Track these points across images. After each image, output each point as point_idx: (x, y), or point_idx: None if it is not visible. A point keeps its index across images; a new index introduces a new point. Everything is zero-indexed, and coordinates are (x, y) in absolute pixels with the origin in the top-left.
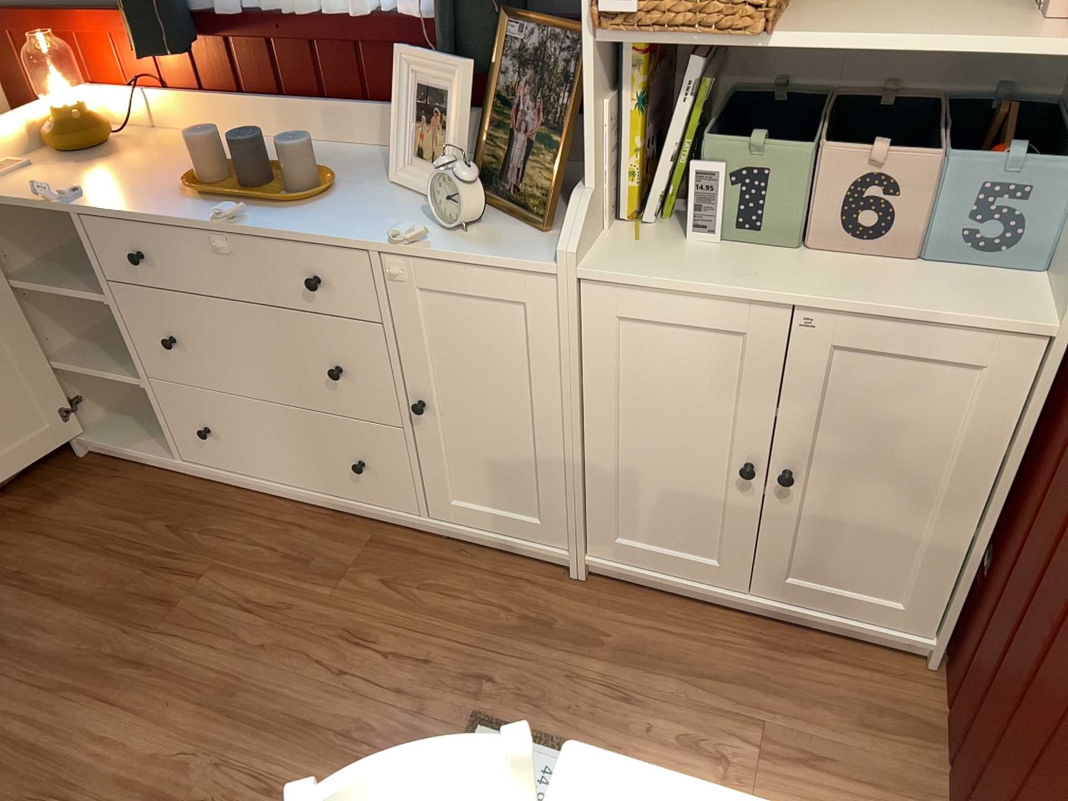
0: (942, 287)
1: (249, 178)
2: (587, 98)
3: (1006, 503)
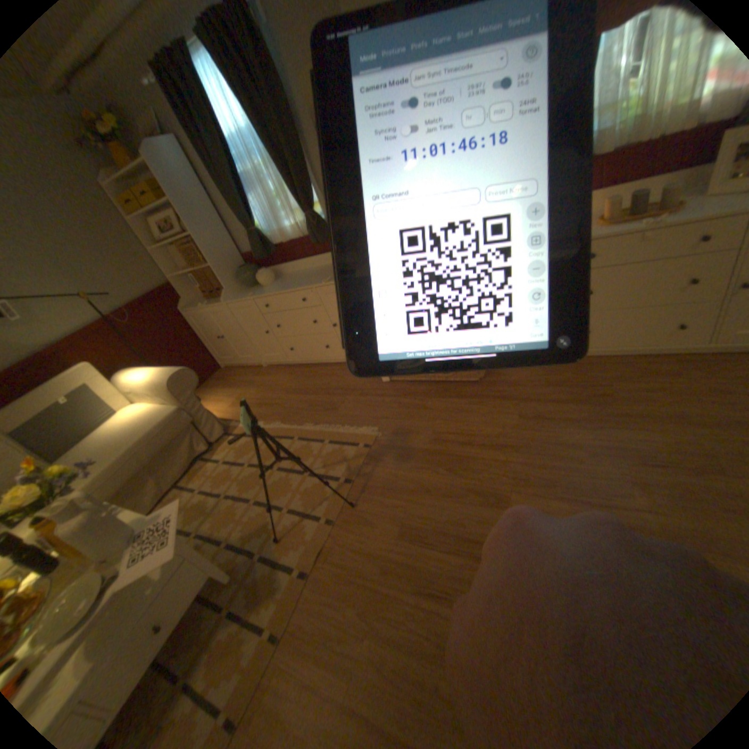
0: None
1: (635, 208)
2: None
3: None
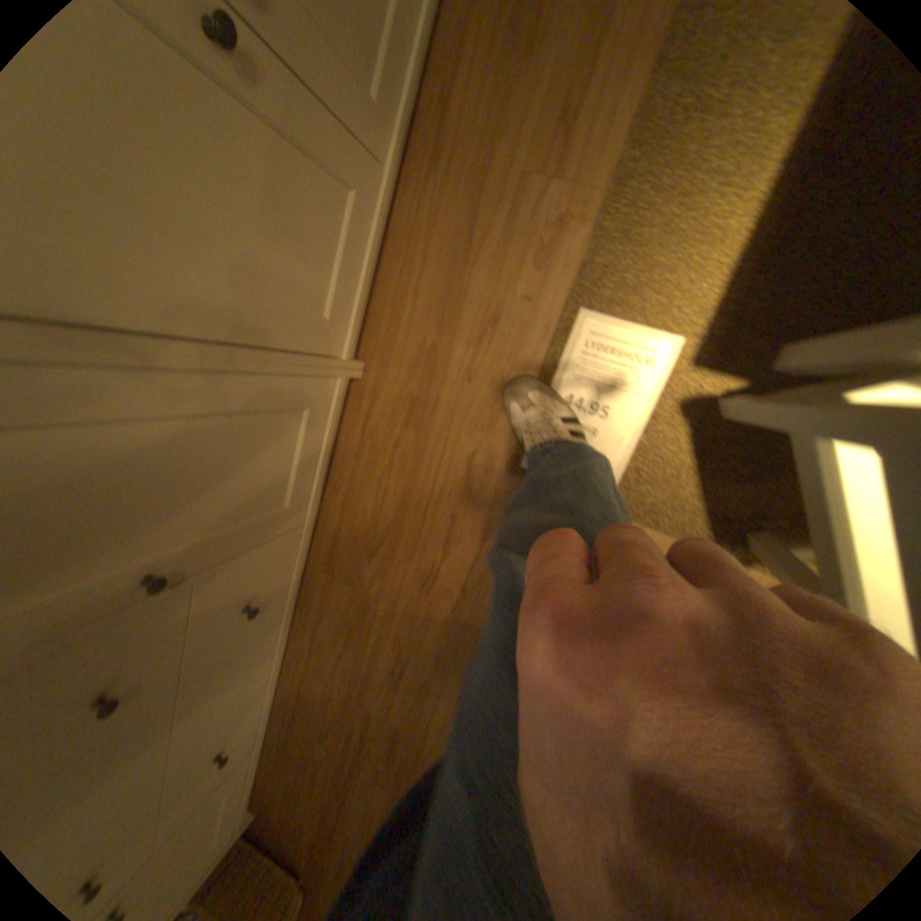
0: None
1: None
2: None
3: None
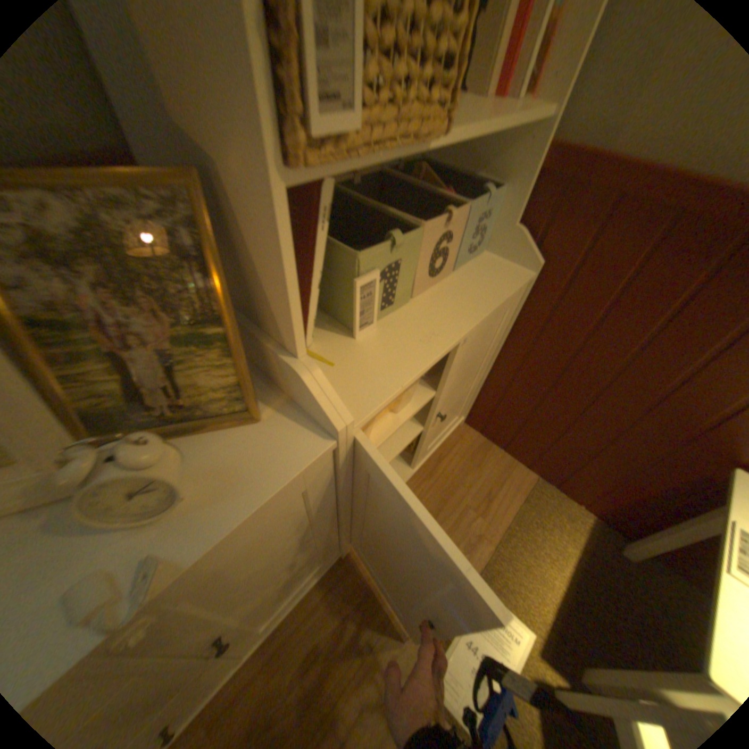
0: (482, 277)
1: None
2: (282, 256)
3: (502, 352)
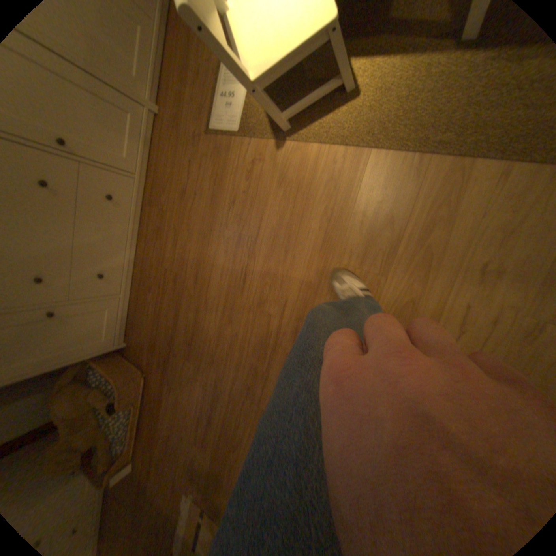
0: None
1: None
2: None
3: None
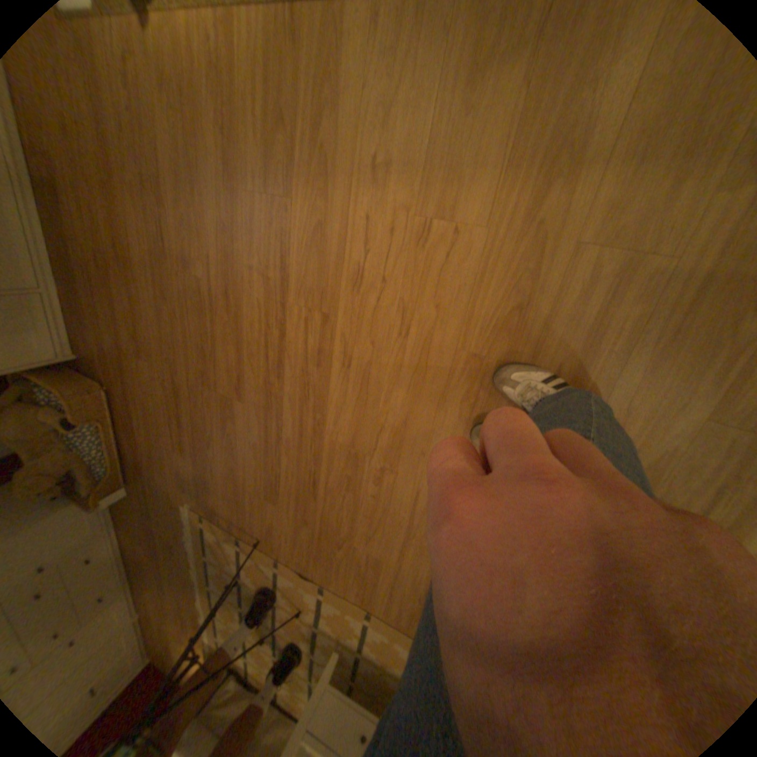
0: None
1: None
2: None
3: None
